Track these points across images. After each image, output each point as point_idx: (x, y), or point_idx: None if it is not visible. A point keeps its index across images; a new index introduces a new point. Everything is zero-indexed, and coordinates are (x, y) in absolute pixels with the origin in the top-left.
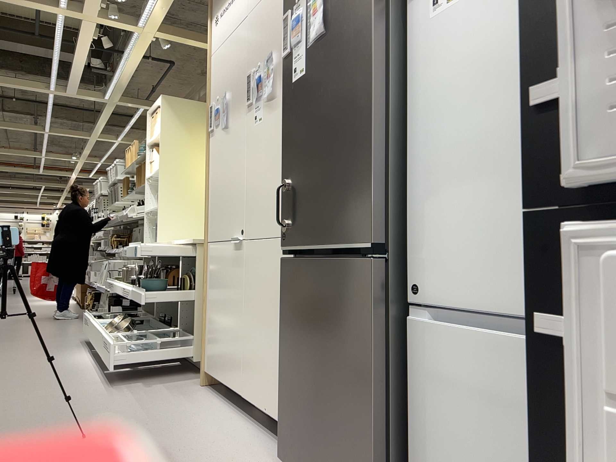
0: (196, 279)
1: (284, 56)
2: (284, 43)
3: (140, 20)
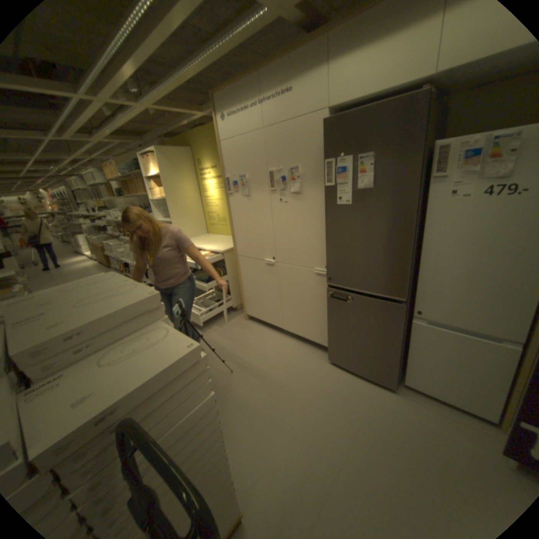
0: (225, 269)
1: (328, 185)
2: (328, 177)
3: (140, 99)
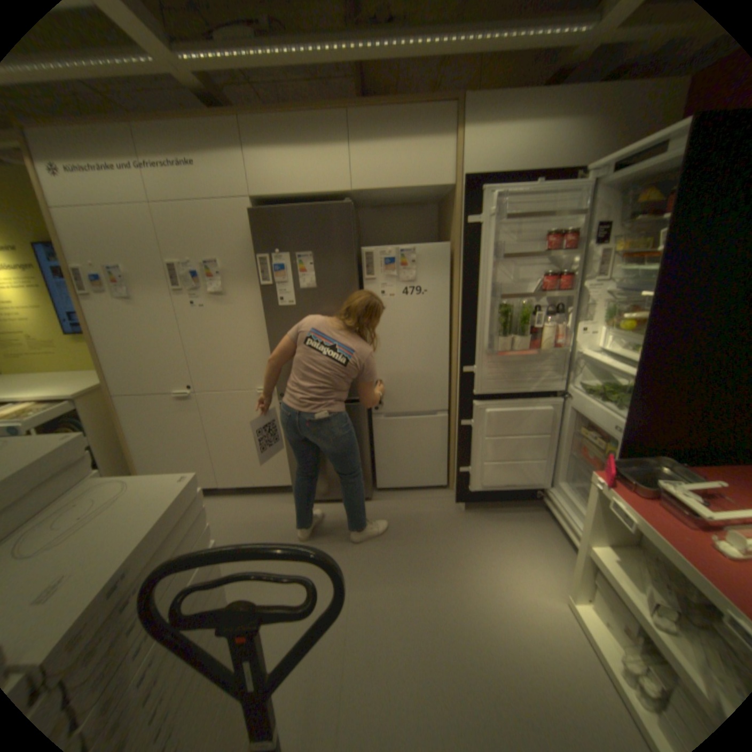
0: (78, 427)
1: (264, 284)
2: (263, 275)
3: None
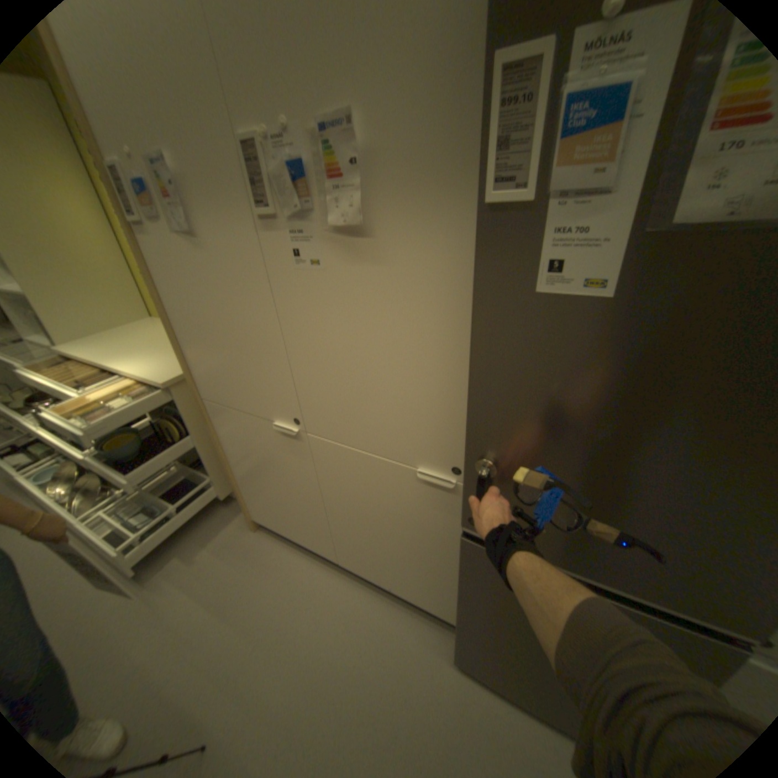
0: (184, 419)
1: (499, 196)
2: (503, 155)
3: None
